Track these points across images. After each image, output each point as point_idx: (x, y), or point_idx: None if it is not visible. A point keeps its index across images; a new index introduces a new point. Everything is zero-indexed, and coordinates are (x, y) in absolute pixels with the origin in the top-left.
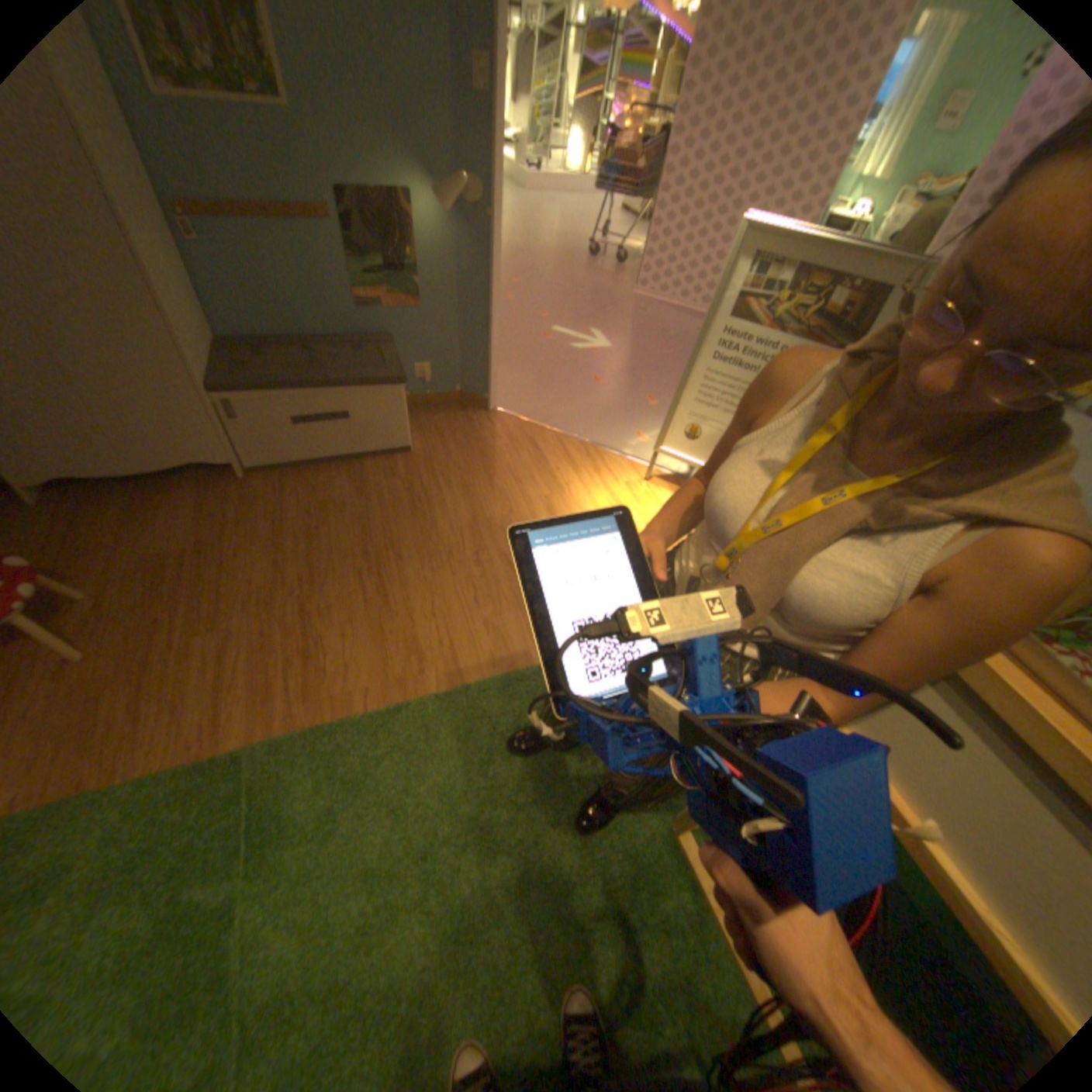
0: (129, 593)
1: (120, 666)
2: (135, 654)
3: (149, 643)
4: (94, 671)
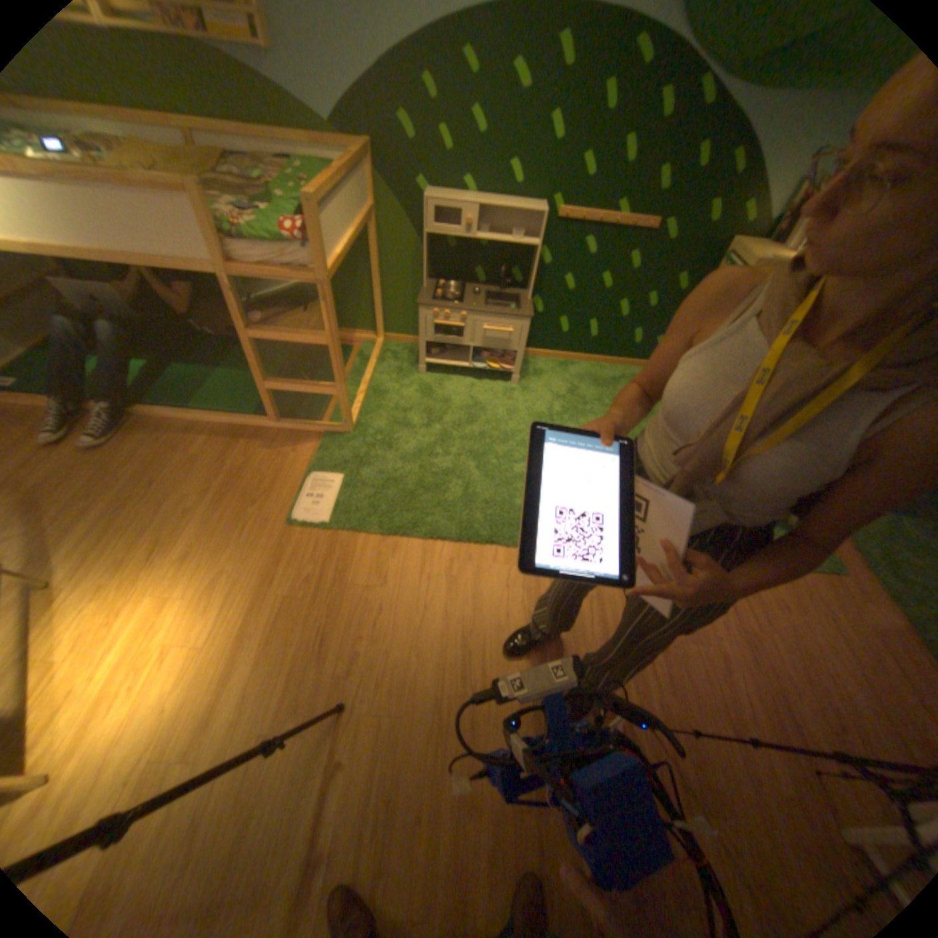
0: (711, 749)
1: (677, 652)
2: (670, 661)
3: (664, 669)
4: (695, 655)
